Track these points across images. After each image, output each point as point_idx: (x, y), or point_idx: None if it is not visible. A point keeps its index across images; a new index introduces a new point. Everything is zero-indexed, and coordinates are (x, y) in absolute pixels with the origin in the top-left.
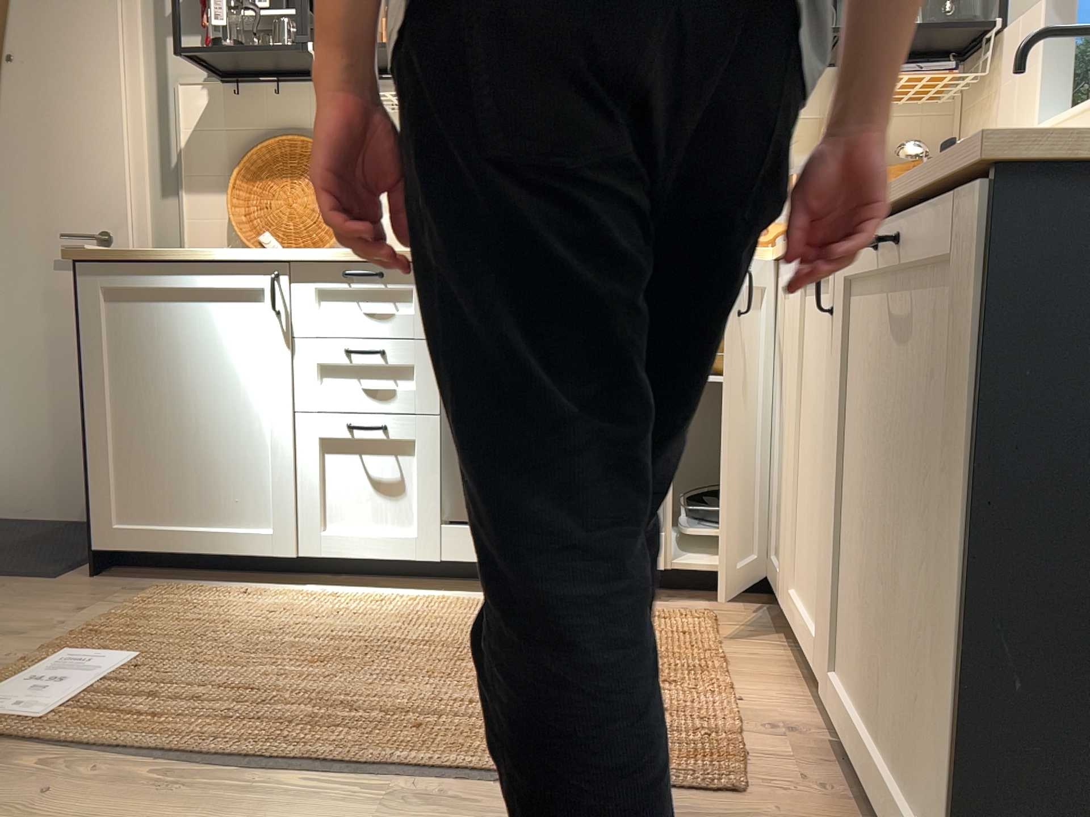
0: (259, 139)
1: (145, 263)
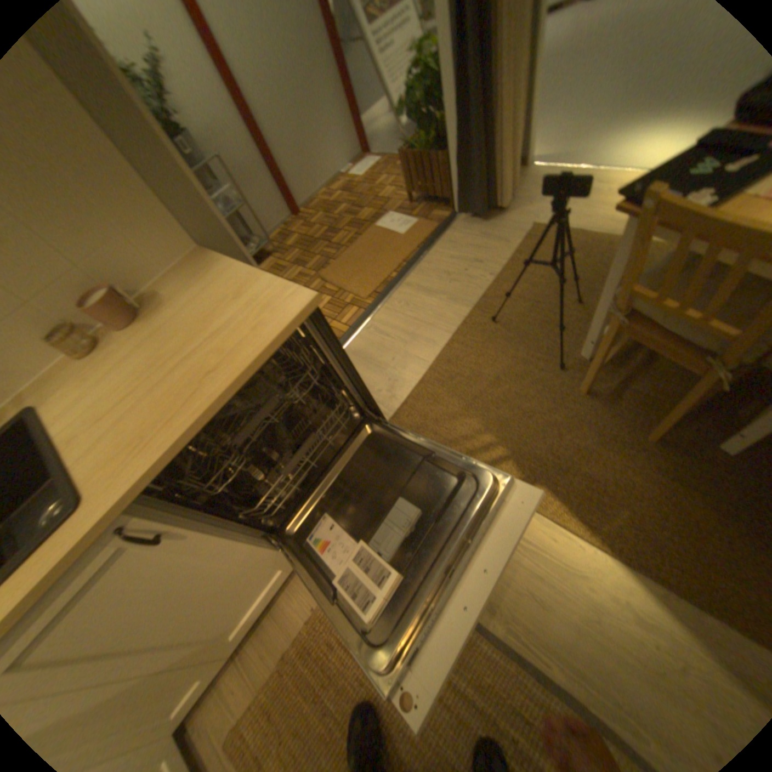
0: None
1: None
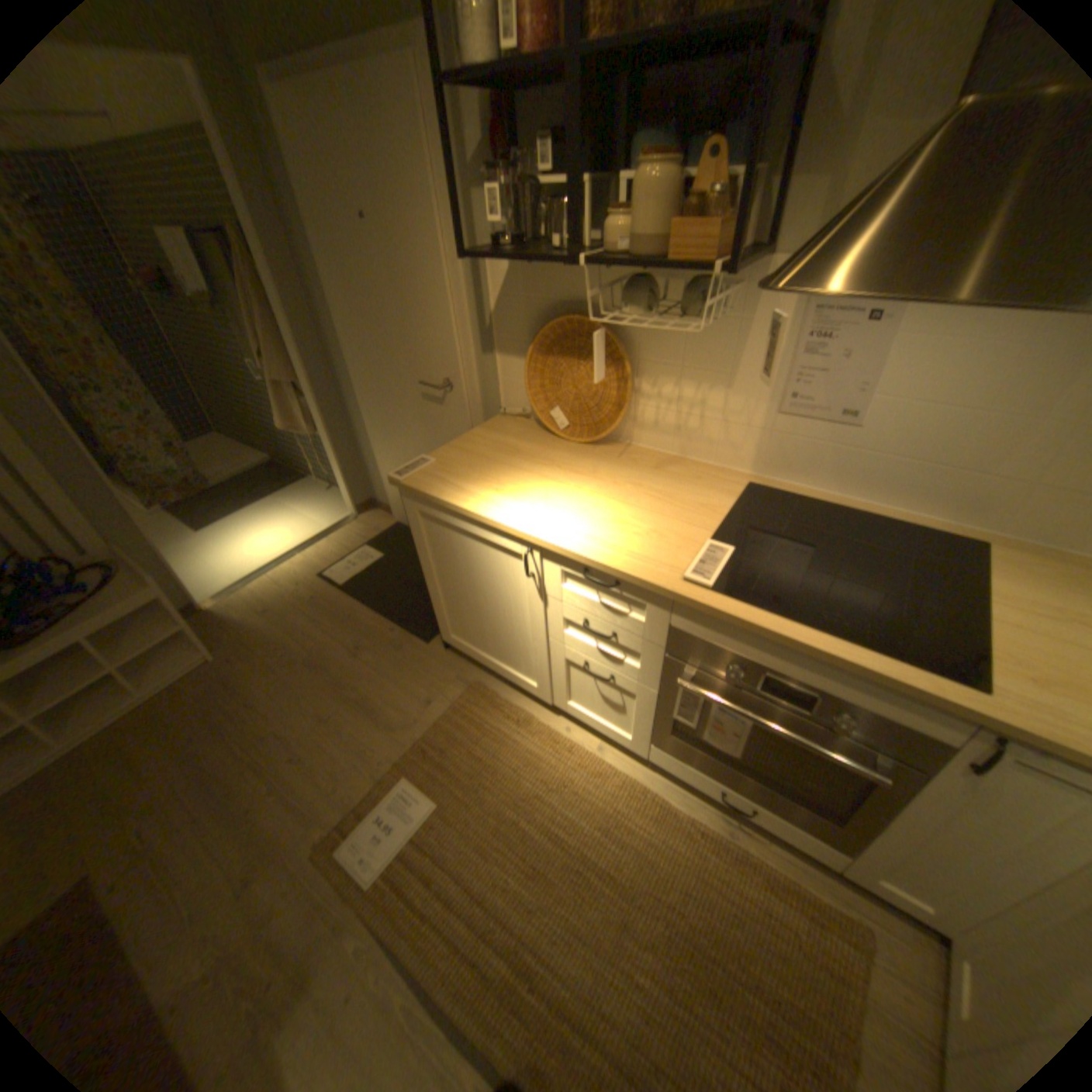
0: (553, 309)
1: (438, 504)
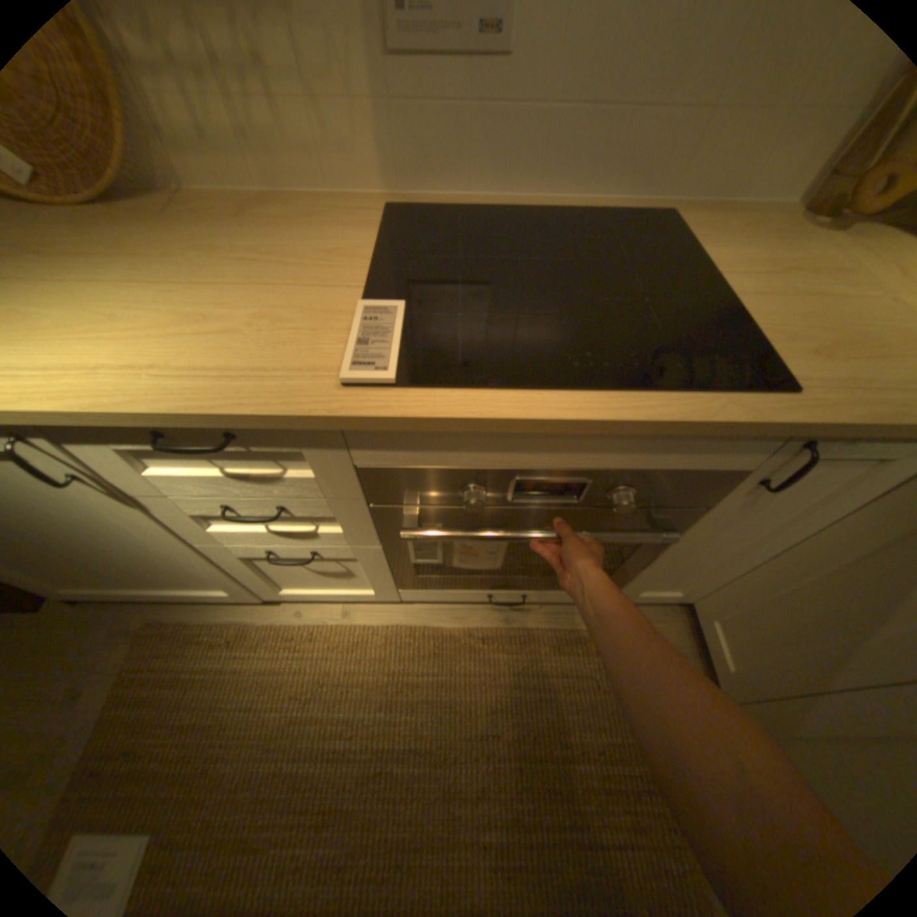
0: None
1: None
